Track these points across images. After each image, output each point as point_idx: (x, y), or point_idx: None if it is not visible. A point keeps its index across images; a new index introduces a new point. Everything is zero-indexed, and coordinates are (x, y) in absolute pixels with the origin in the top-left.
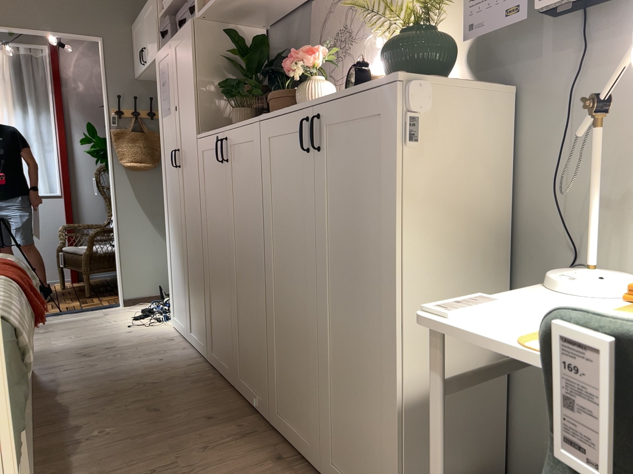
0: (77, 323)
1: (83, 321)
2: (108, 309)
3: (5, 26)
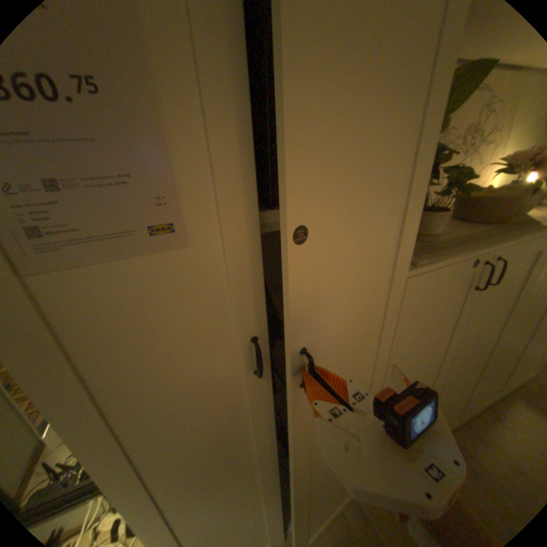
0: None
1: None
2: None
3: None
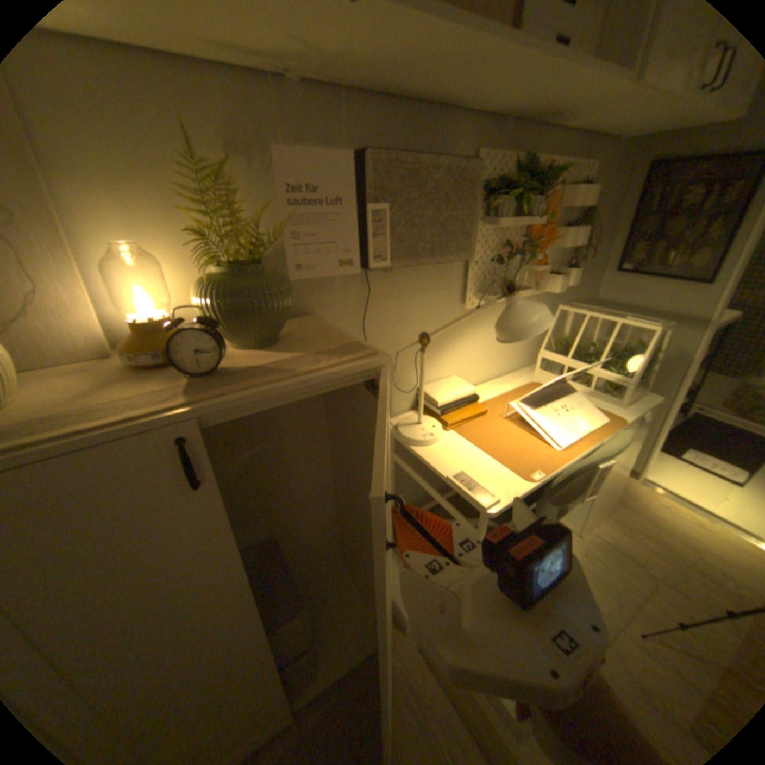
0: None
1: None
2: None
3: None
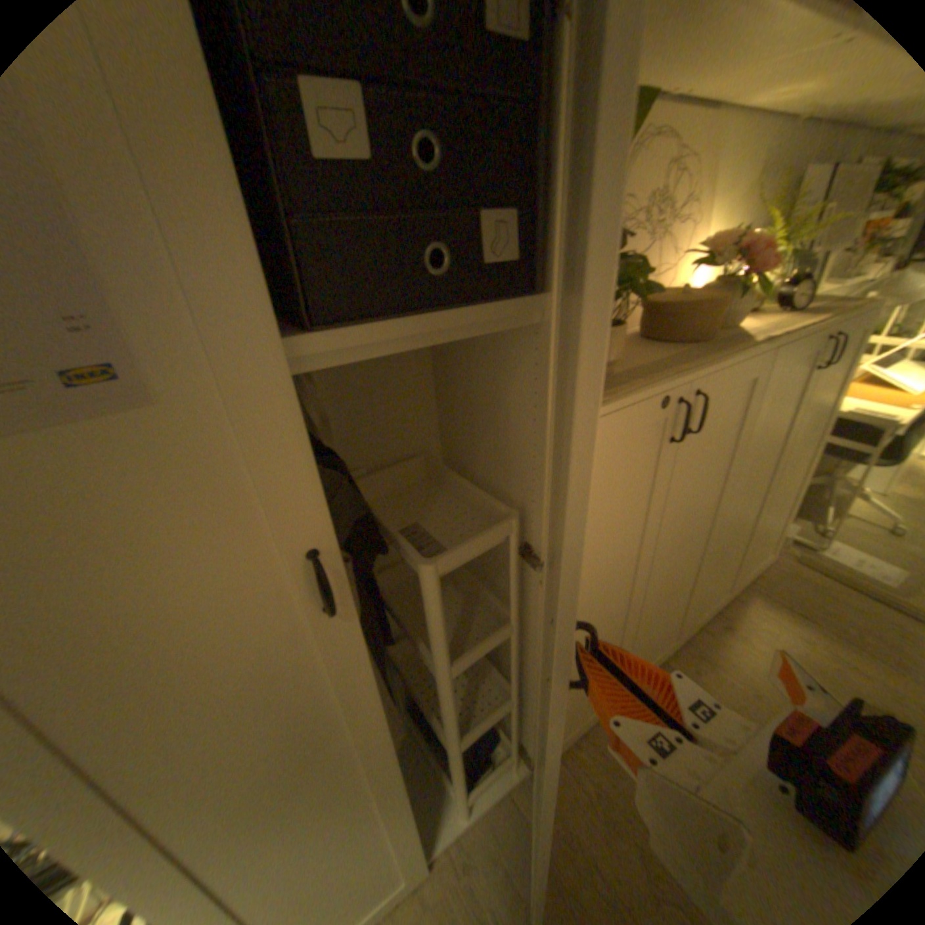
0: None
1: None
2: None
3: None
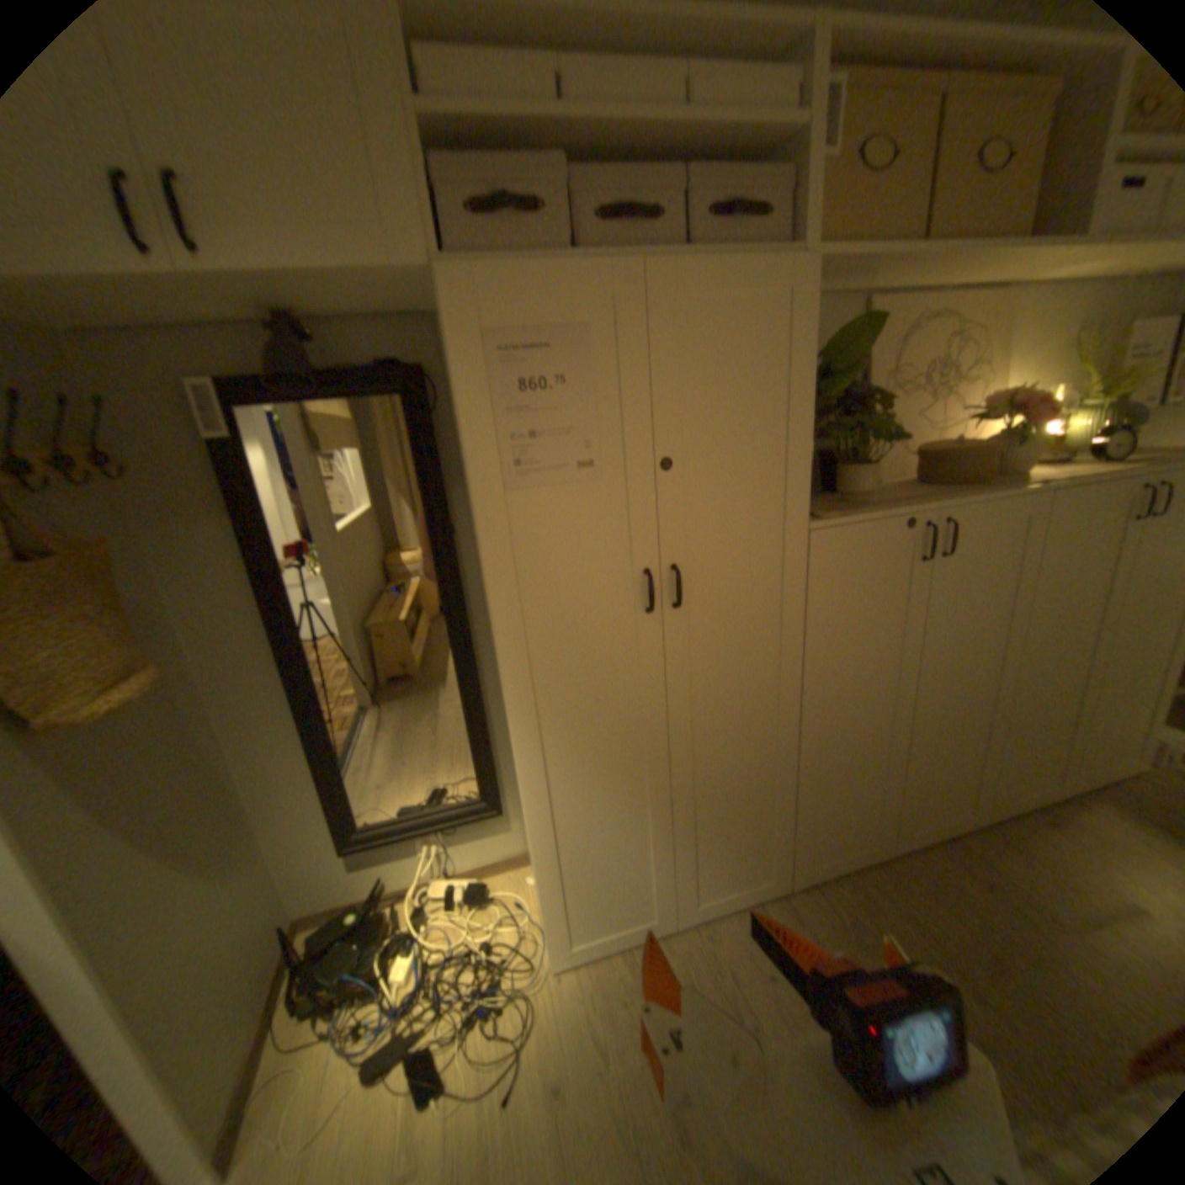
0: None
1: None
2: None
3: None
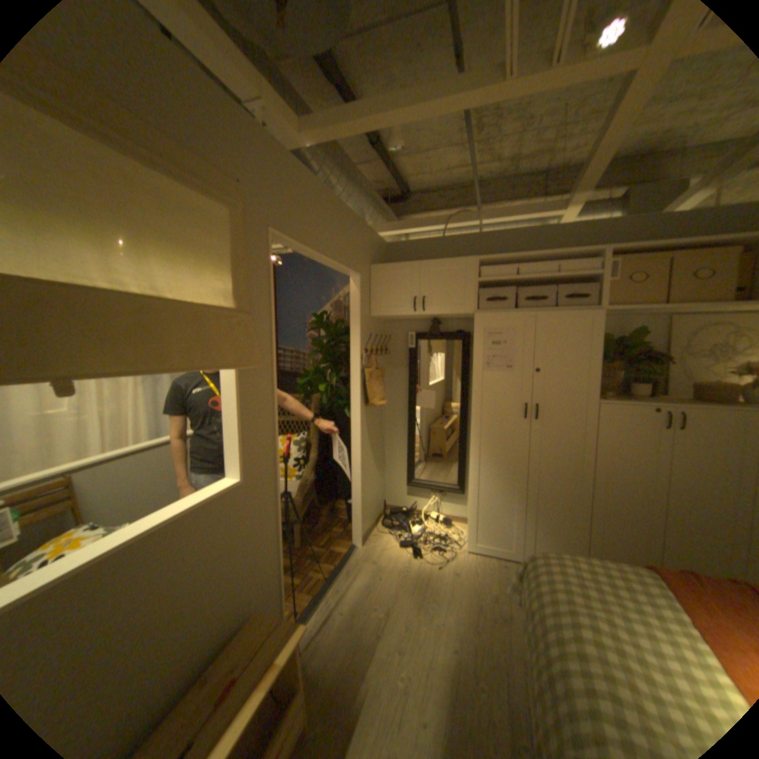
0: (382, 589)
1: (380, 584)
2: (358, 558)
3: (315, 254)
